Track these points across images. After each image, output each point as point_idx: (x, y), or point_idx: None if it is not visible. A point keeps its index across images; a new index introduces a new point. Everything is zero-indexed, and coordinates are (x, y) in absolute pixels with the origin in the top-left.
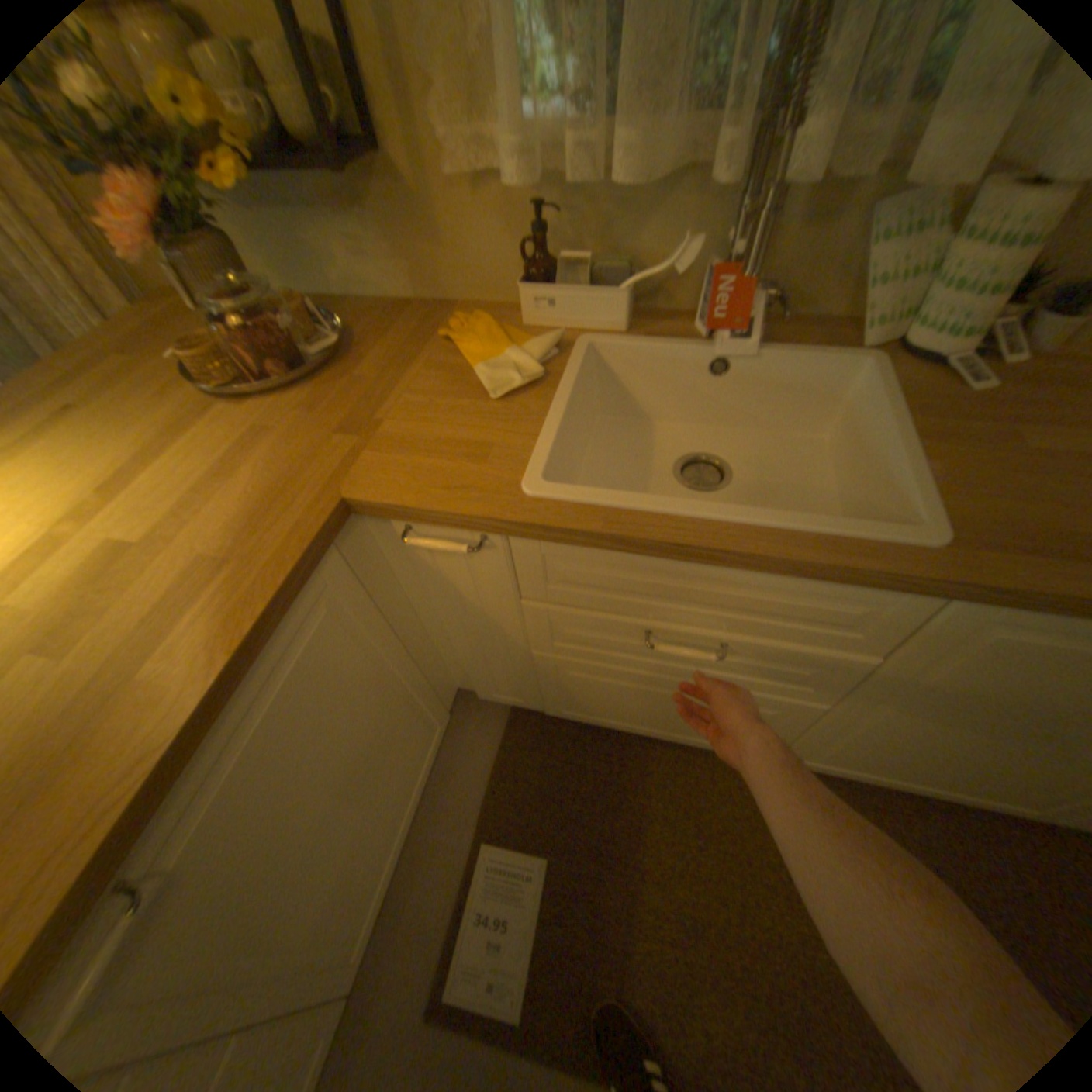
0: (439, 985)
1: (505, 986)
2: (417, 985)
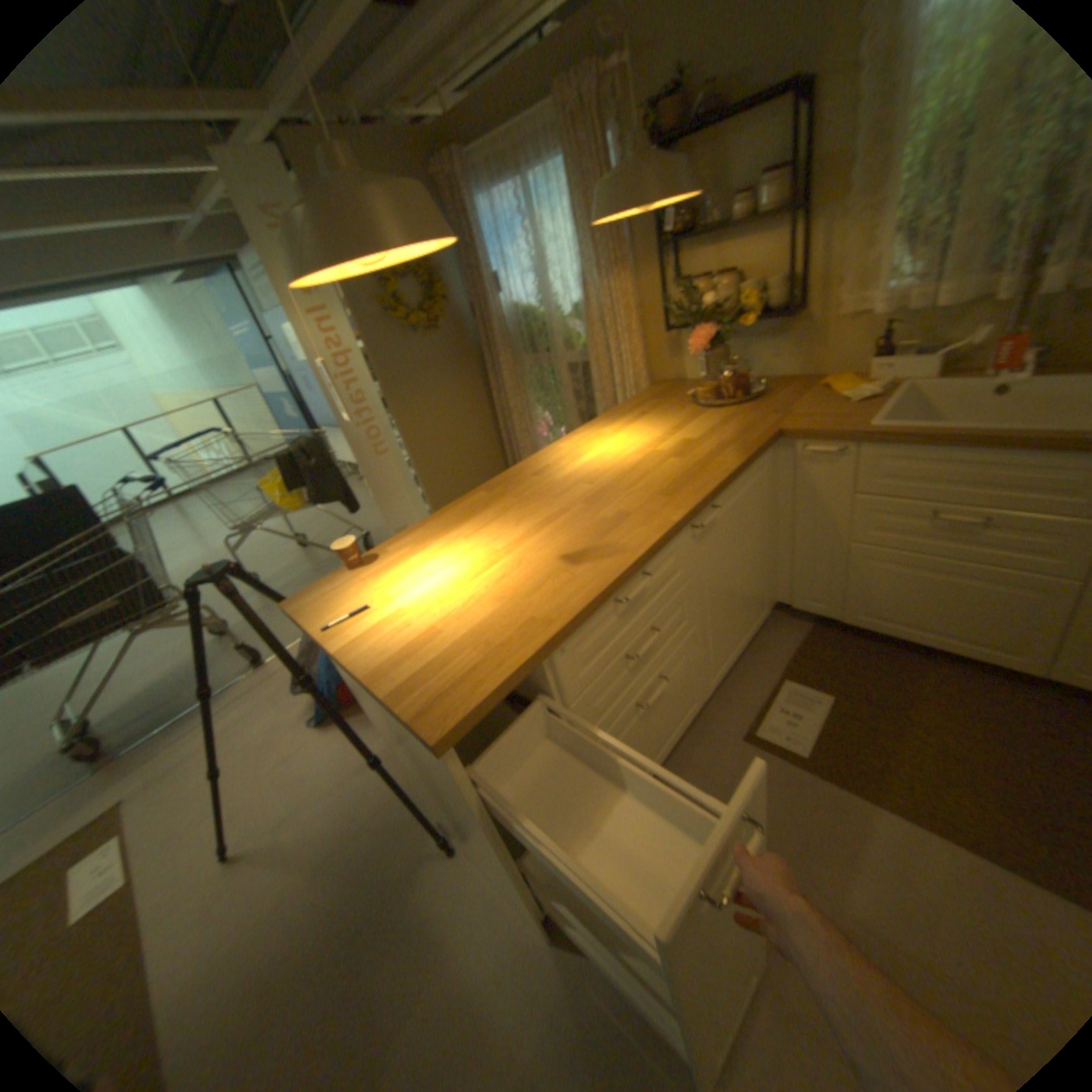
0: (754, 729)
1: (799, 741)
2: (739, 726)
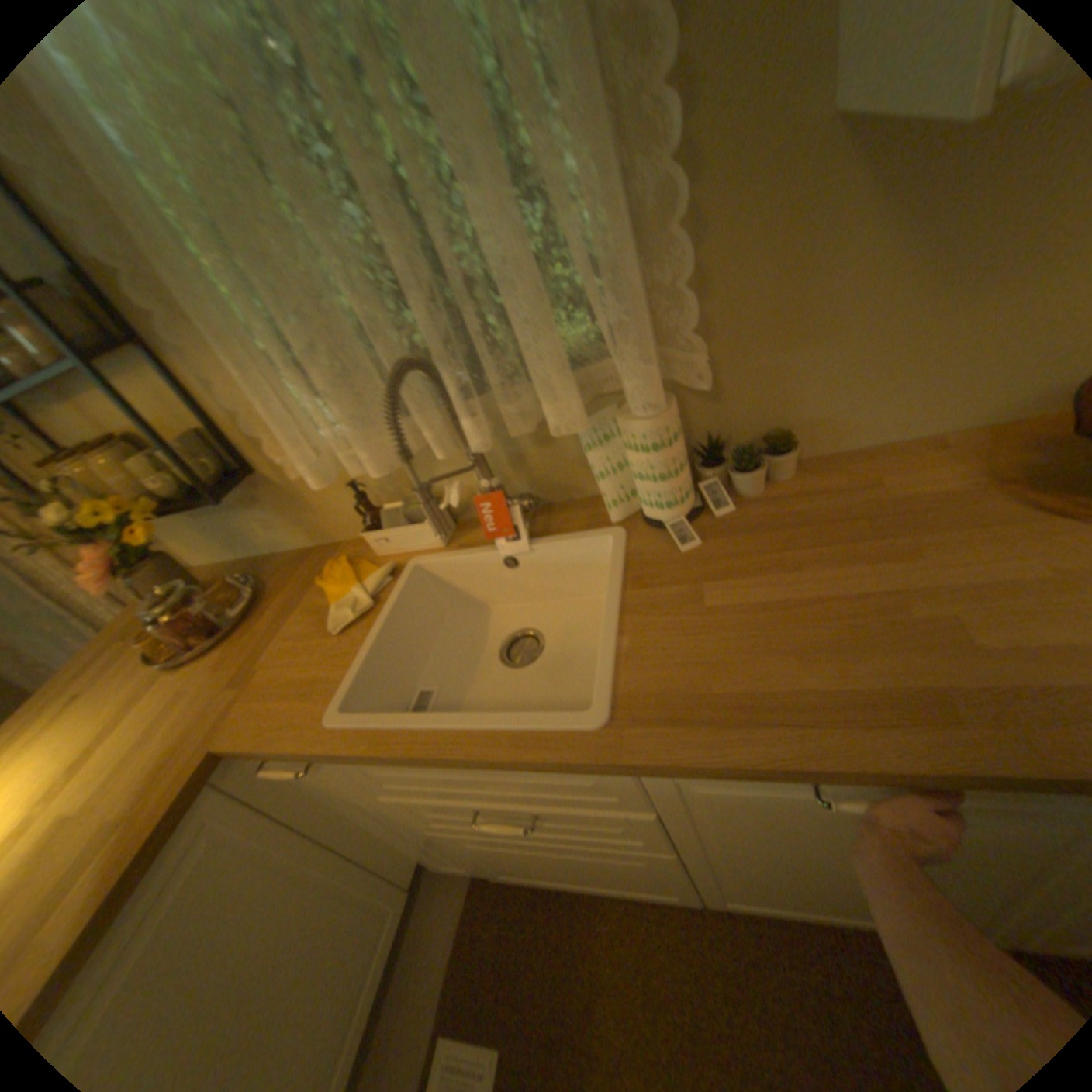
0: None
1: None
2: None
